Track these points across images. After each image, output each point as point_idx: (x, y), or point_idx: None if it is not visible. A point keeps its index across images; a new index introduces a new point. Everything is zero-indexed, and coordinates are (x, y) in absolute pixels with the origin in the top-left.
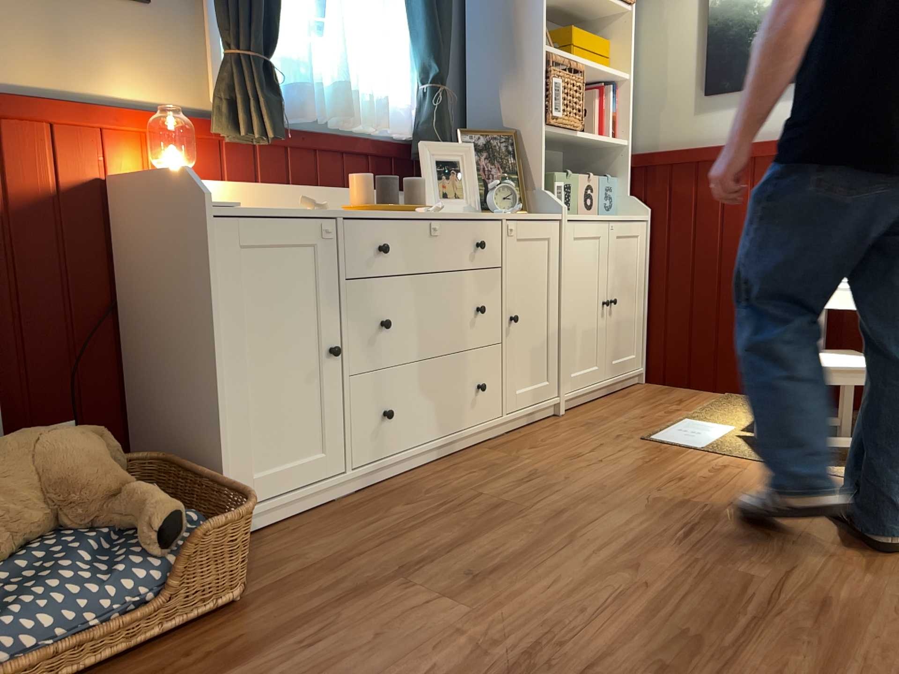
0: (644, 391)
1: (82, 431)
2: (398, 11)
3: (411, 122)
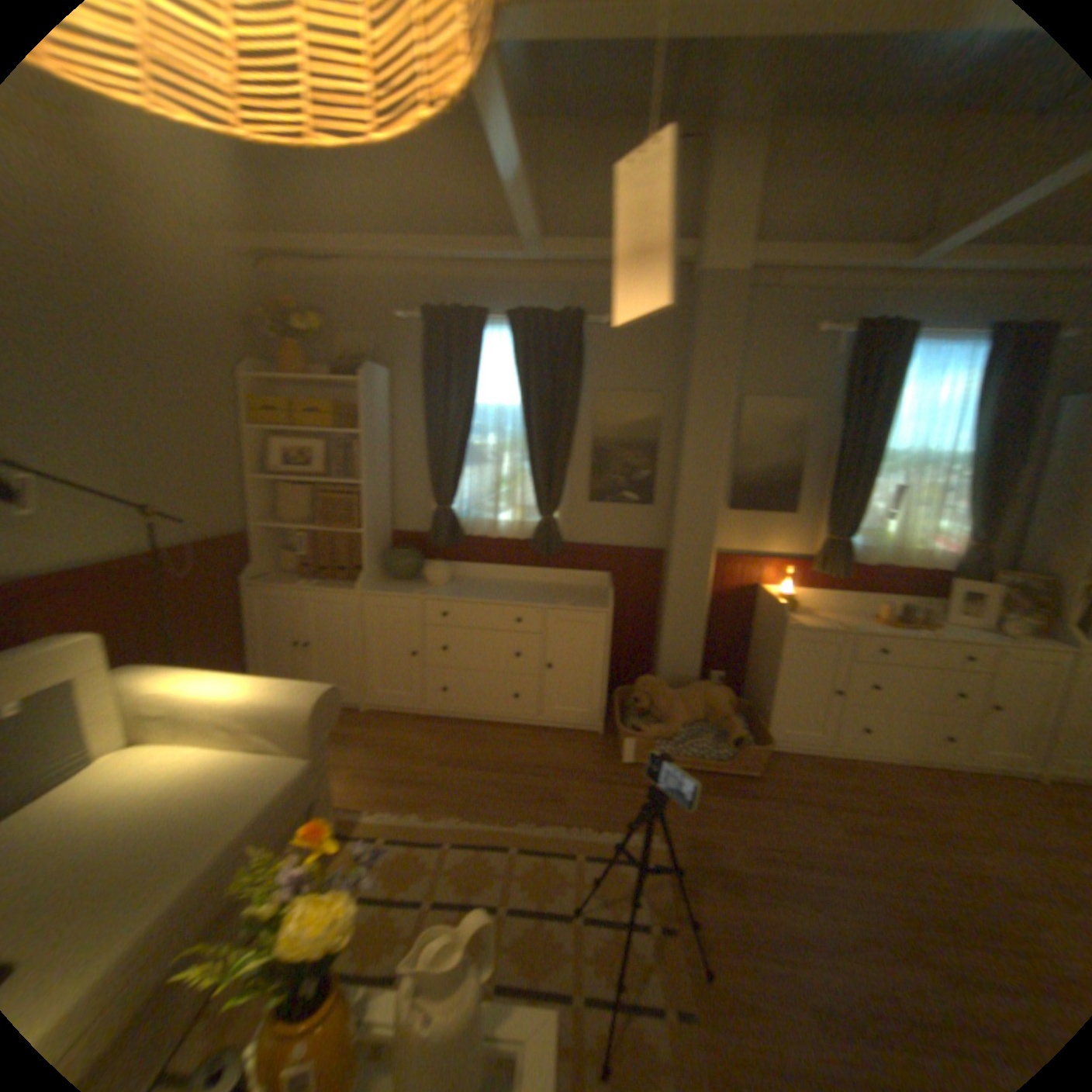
0: None
1: (723, 690)
2: (962, 499)
3: (960, 560)
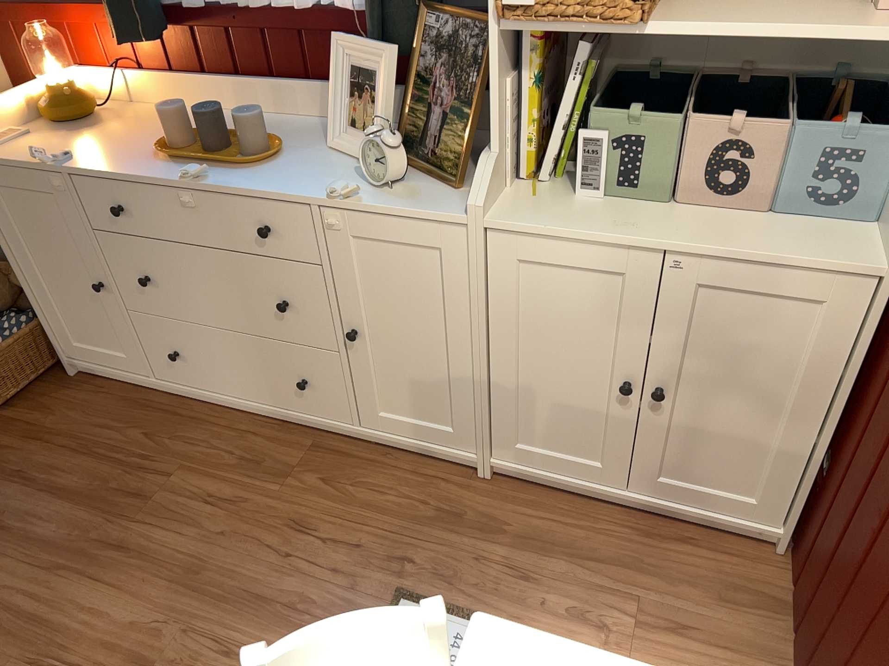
0: (718, 562)
1: None
2: None
3: None
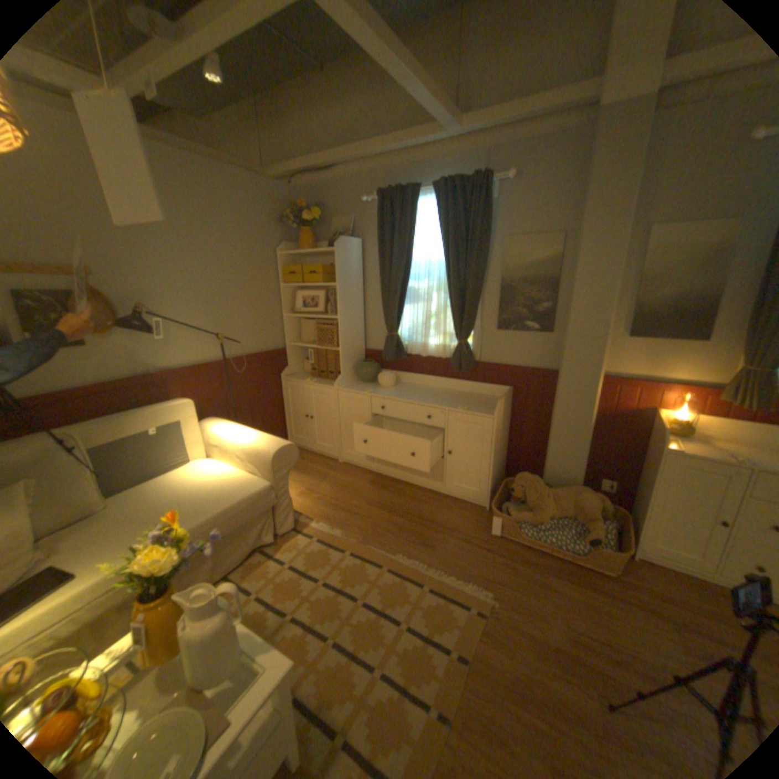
0: None
1: (596, 497)
2: None
3: None
